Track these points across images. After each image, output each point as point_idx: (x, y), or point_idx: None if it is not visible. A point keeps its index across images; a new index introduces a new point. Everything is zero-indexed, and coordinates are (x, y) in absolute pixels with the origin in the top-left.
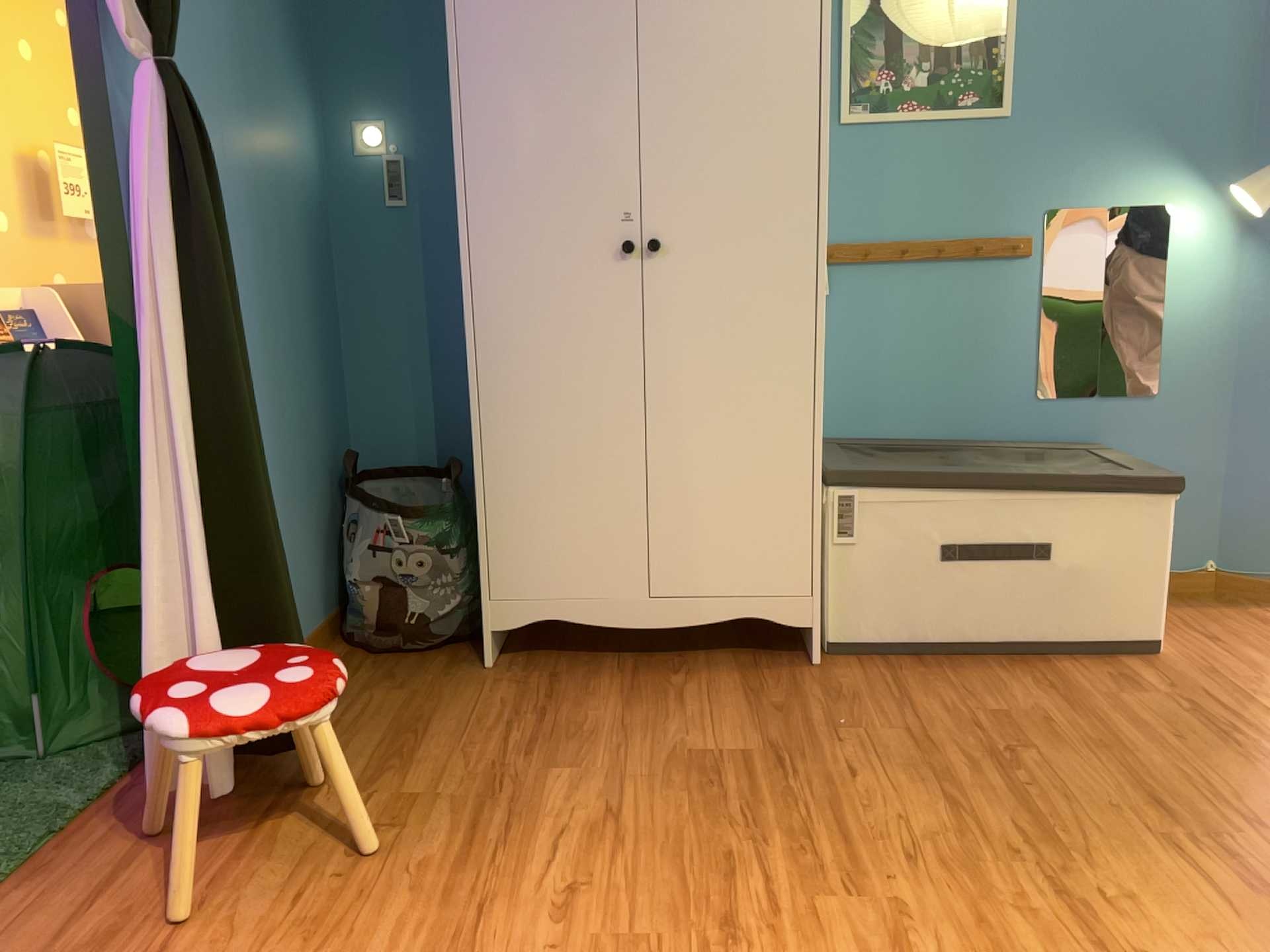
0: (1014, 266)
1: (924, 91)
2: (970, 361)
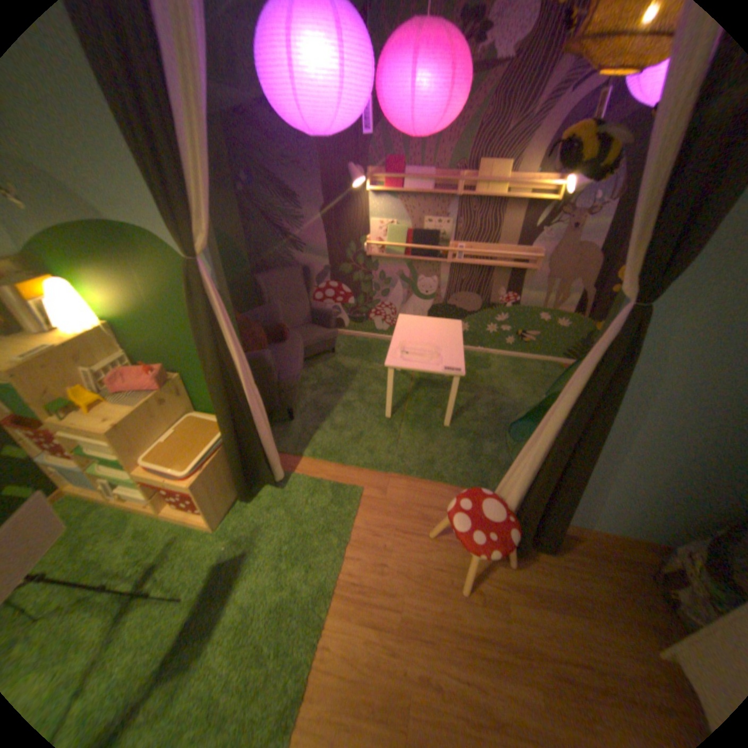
0: None
1: None
2: None
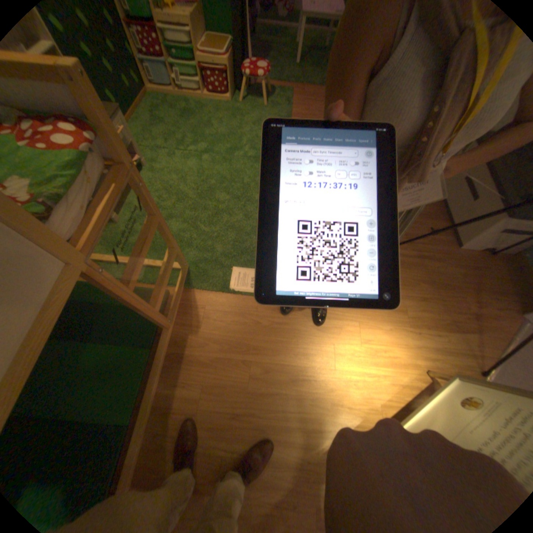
0: None
1: None
2: None
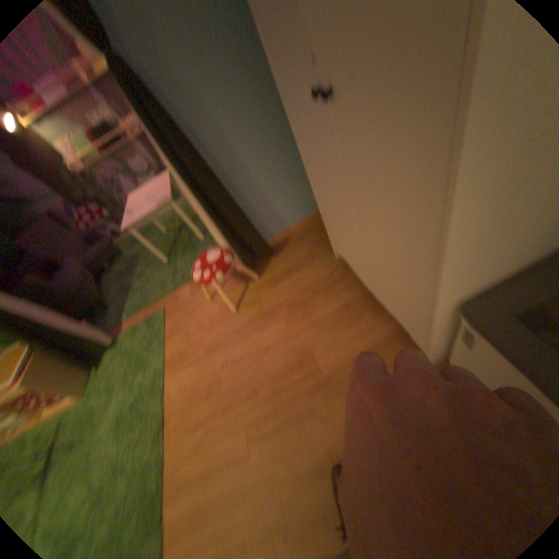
0: None
1: None
2: None
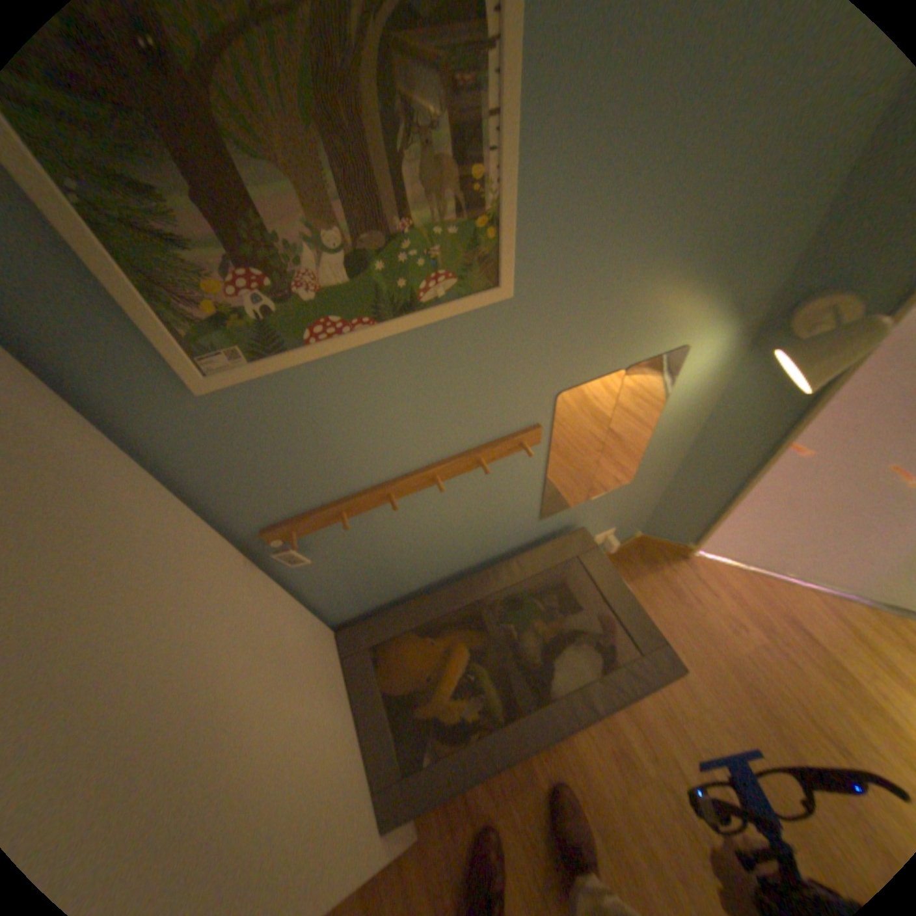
0: (522, 452)
1: (350, 286)
2: (482, 526)
